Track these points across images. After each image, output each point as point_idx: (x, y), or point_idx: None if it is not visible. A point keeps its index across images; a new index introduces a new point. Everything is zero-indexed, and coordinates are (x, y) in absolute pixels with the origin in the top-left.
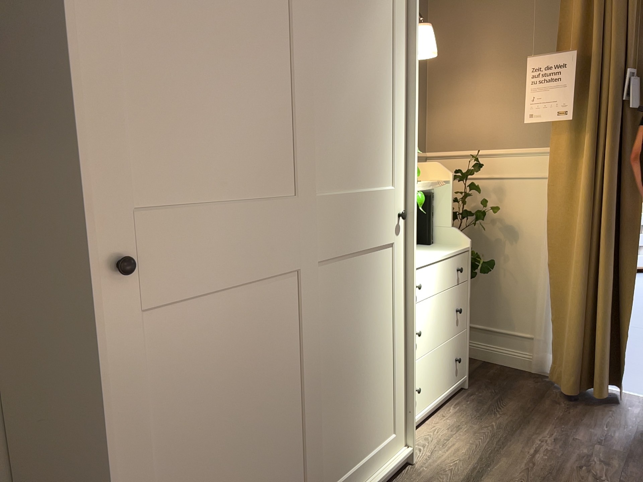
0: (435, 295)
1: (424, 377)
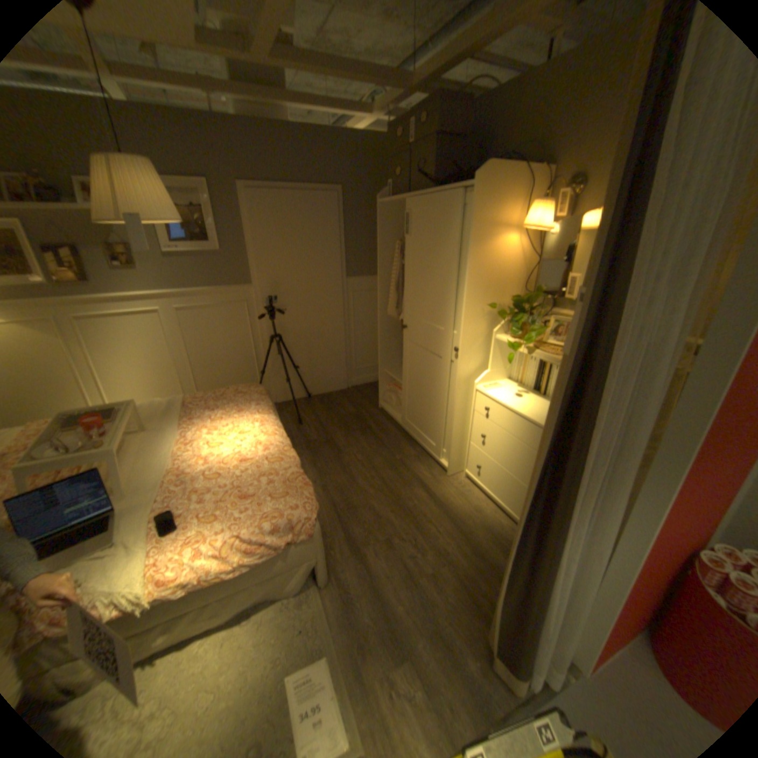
0: (508, 432)
1: (489, 470)
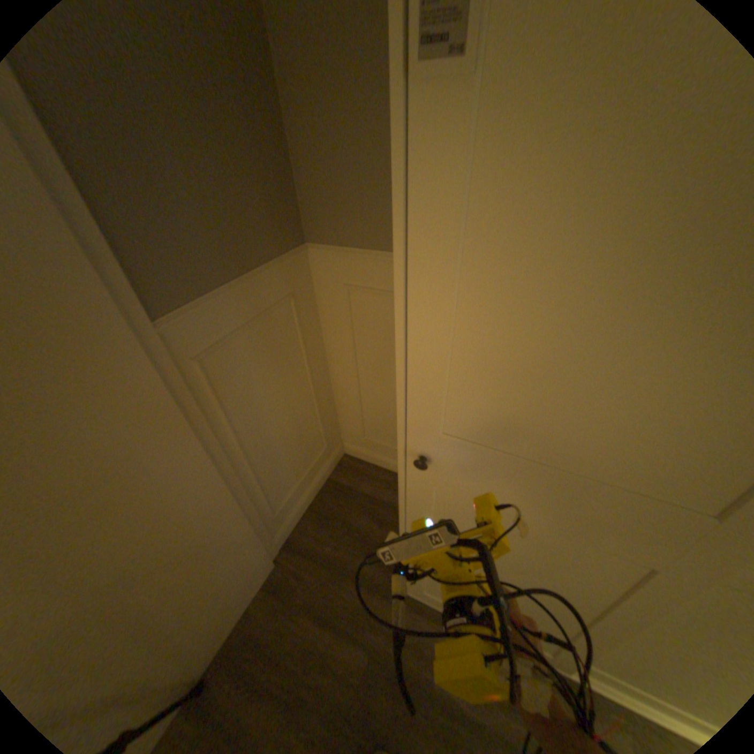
0: None
1: None
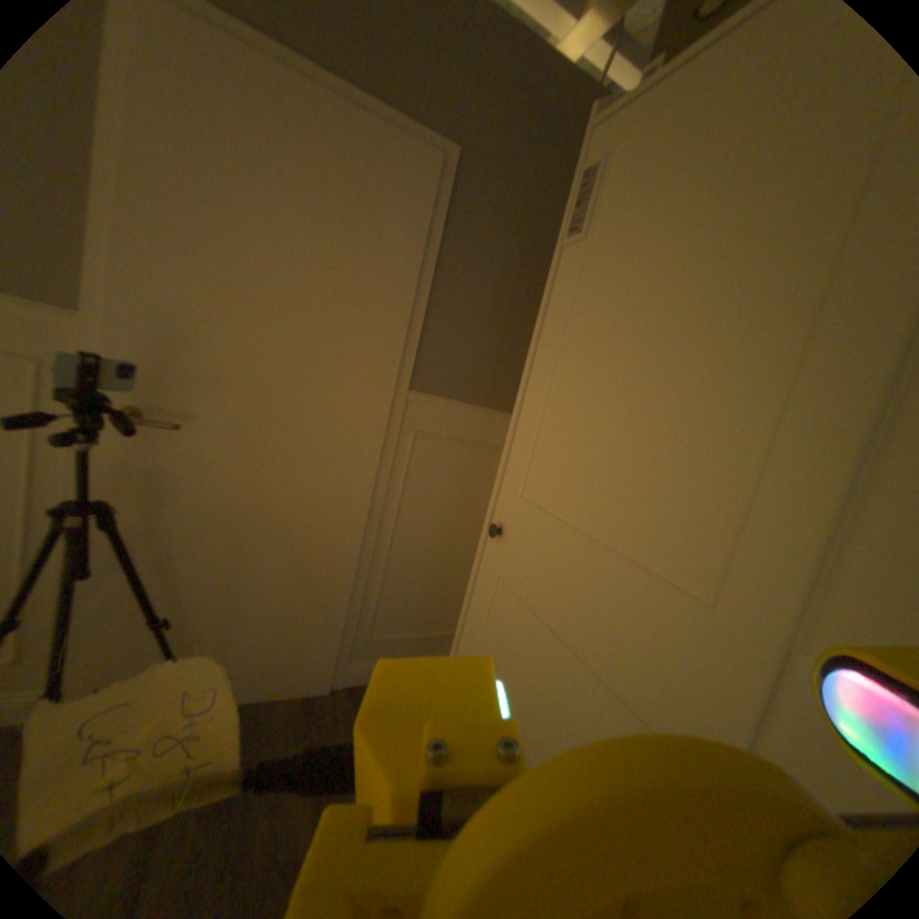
0: None
1: None
